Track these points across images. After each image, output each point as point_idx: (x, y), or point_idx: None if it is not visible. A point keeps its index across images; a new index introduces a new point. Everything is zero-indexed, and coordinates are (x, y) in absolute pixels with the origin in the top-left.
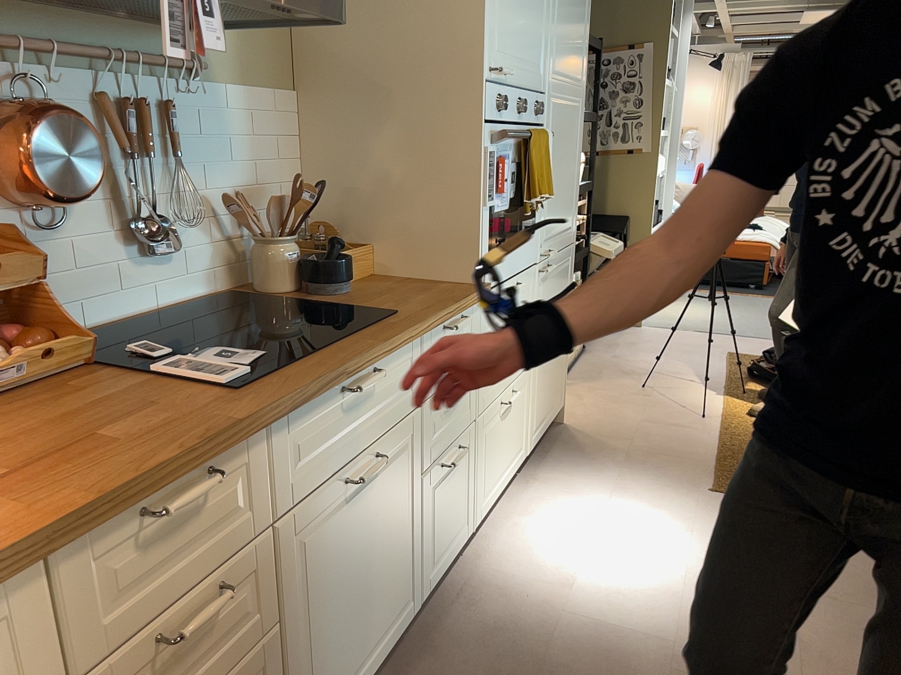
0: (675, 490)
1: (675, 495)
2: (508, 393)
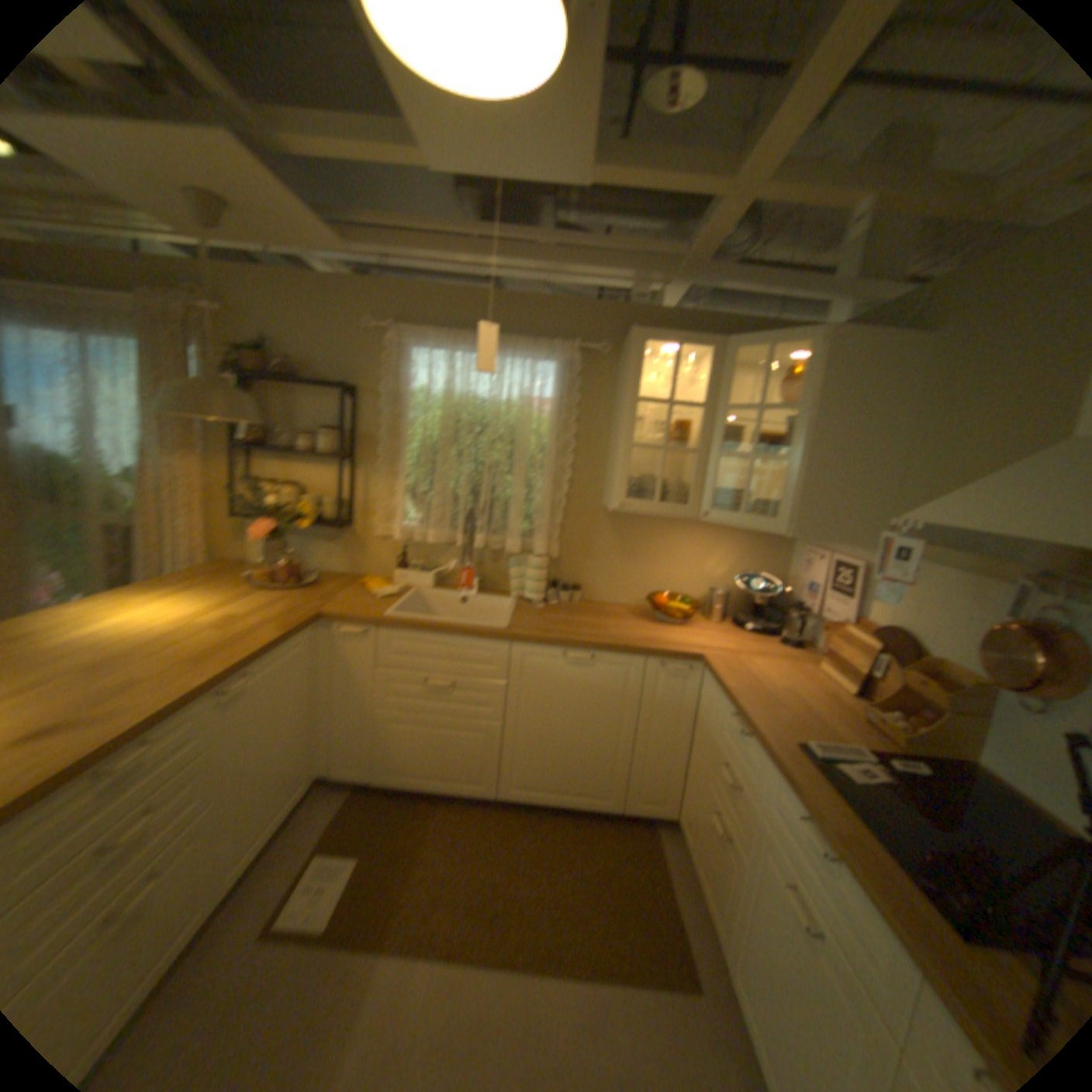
0: None
1: None
2: None
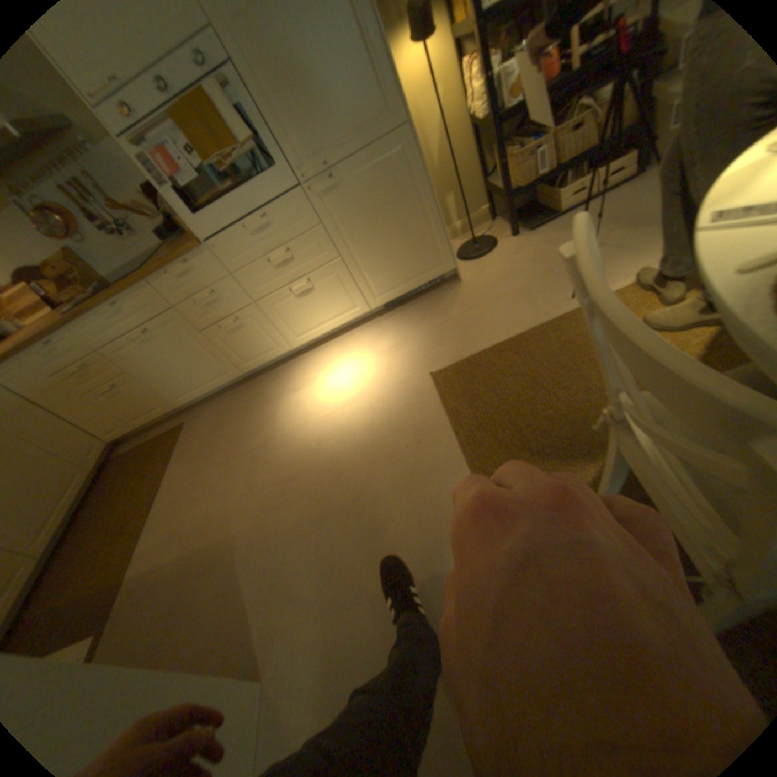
0: (417, 363)
1: (410, 367)
2: (301, 282)
